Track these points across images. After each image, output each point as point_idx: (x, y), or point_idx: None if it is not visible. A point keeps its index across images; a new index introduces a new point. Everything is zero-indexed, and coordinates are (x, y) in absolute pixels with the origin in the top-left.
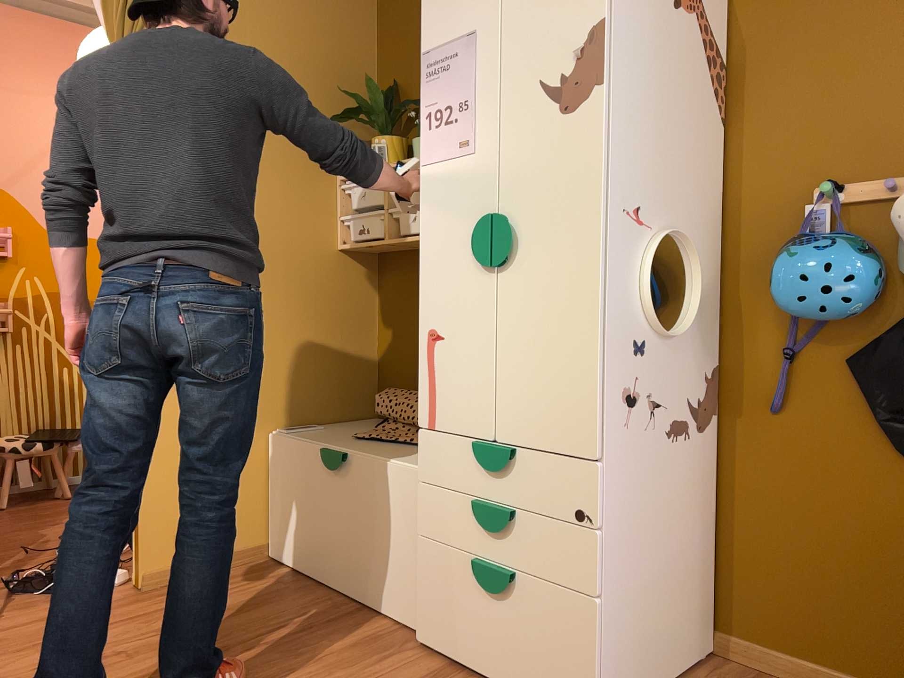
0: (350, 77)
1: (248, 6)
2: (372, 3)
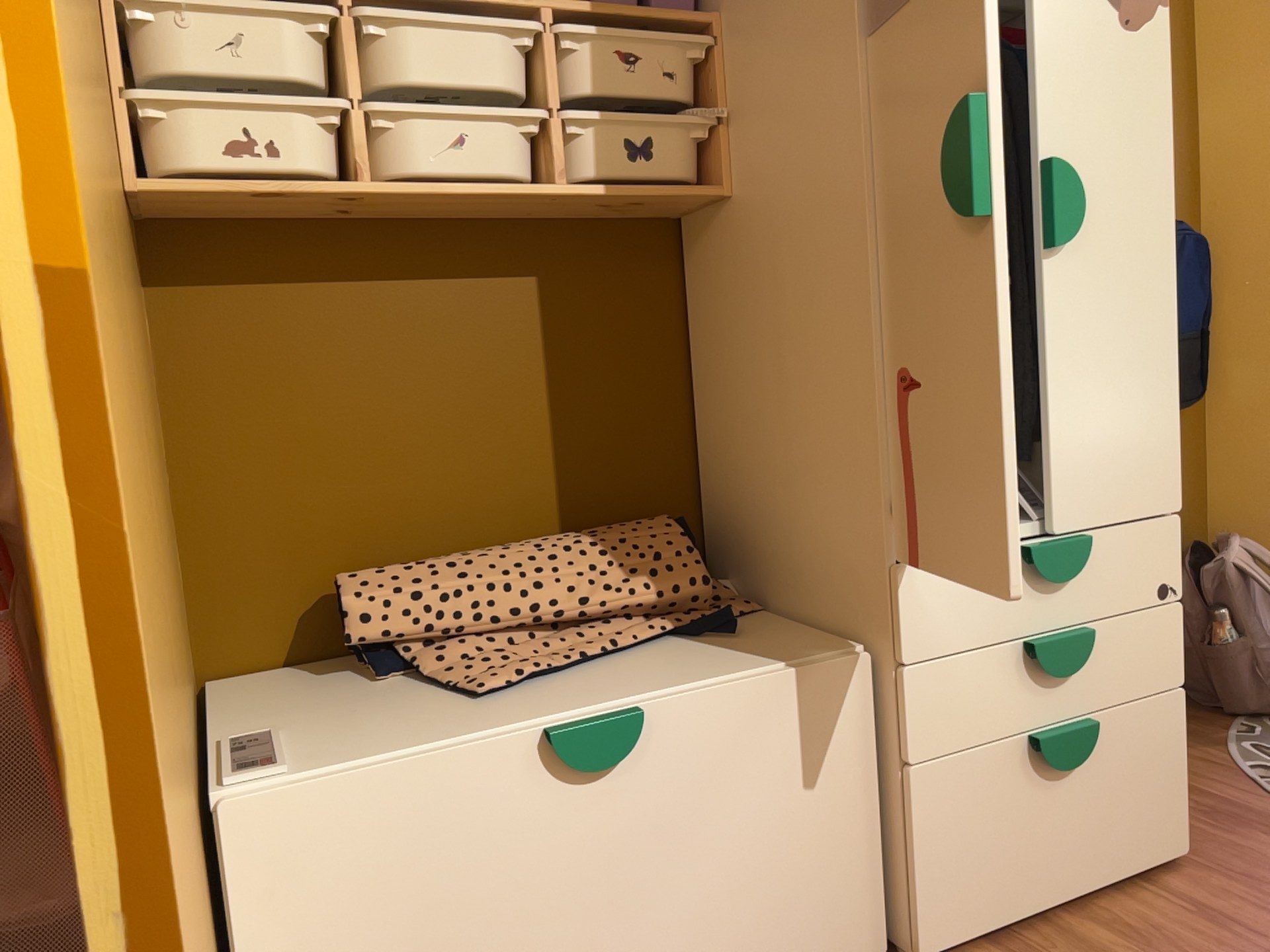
0: None
1: None
2: None
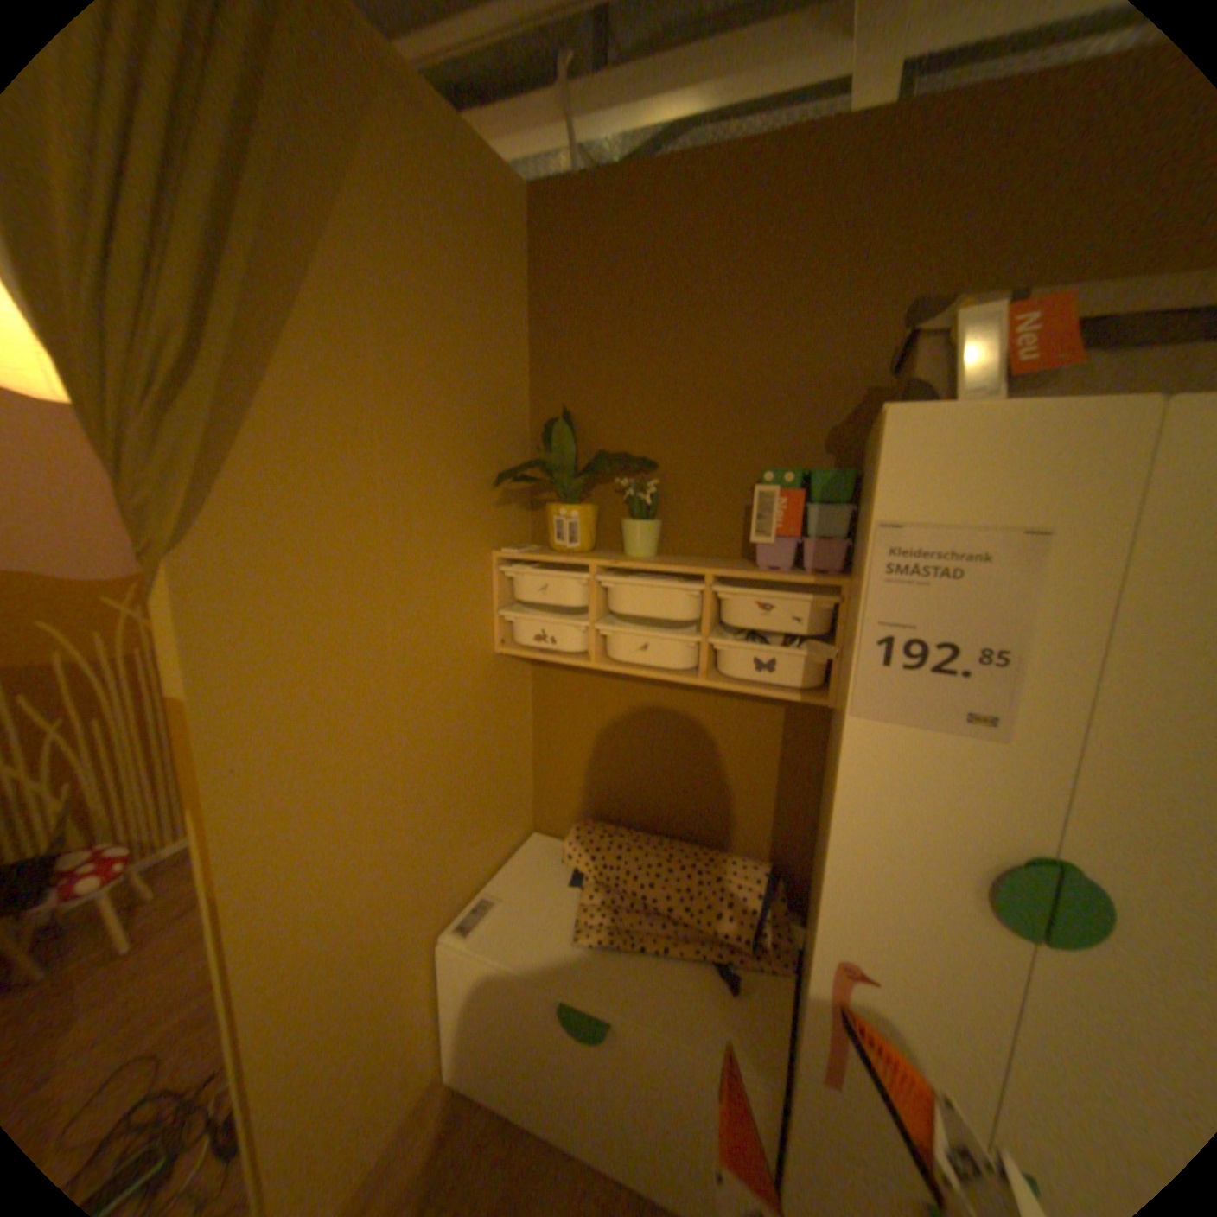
0: (502, 397)
1: (363, 273)
2: (523, 272)
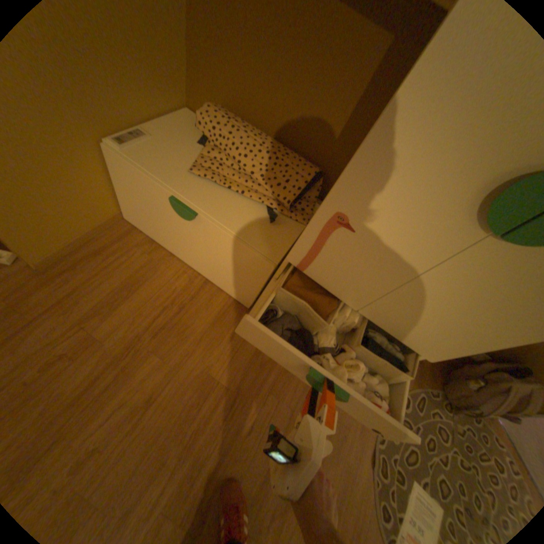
0: None
1: None
2: None
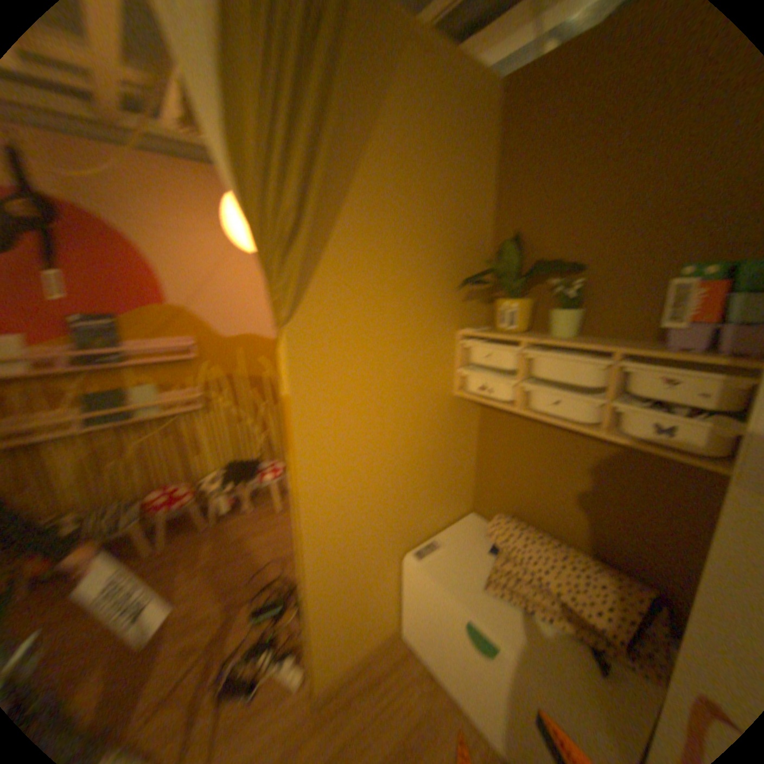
0: (471, 228)
1: (385, 164)
2: (493, 140)
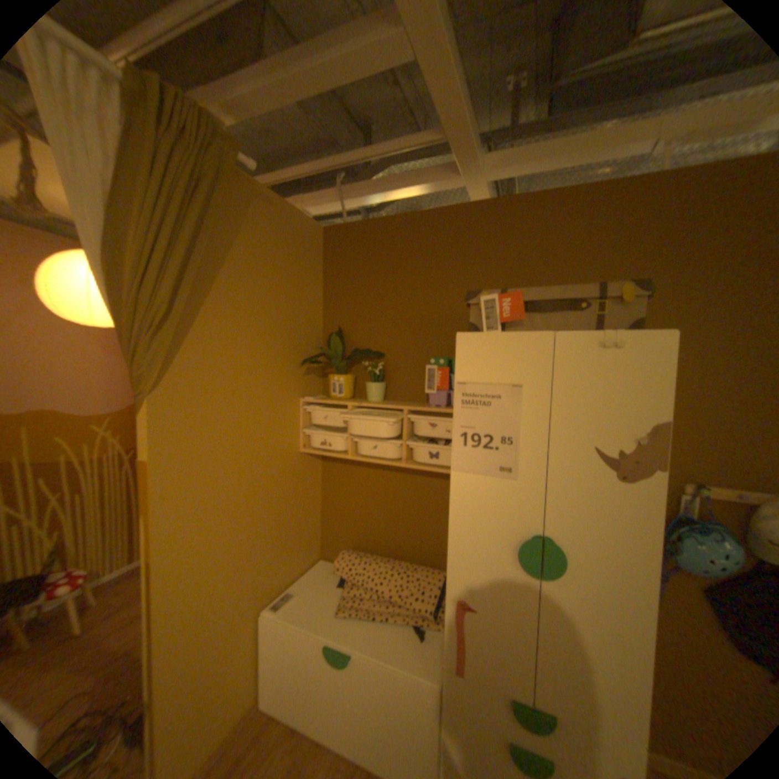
0: (307, 322)
1: (241, 274)
2: (320, 265)
